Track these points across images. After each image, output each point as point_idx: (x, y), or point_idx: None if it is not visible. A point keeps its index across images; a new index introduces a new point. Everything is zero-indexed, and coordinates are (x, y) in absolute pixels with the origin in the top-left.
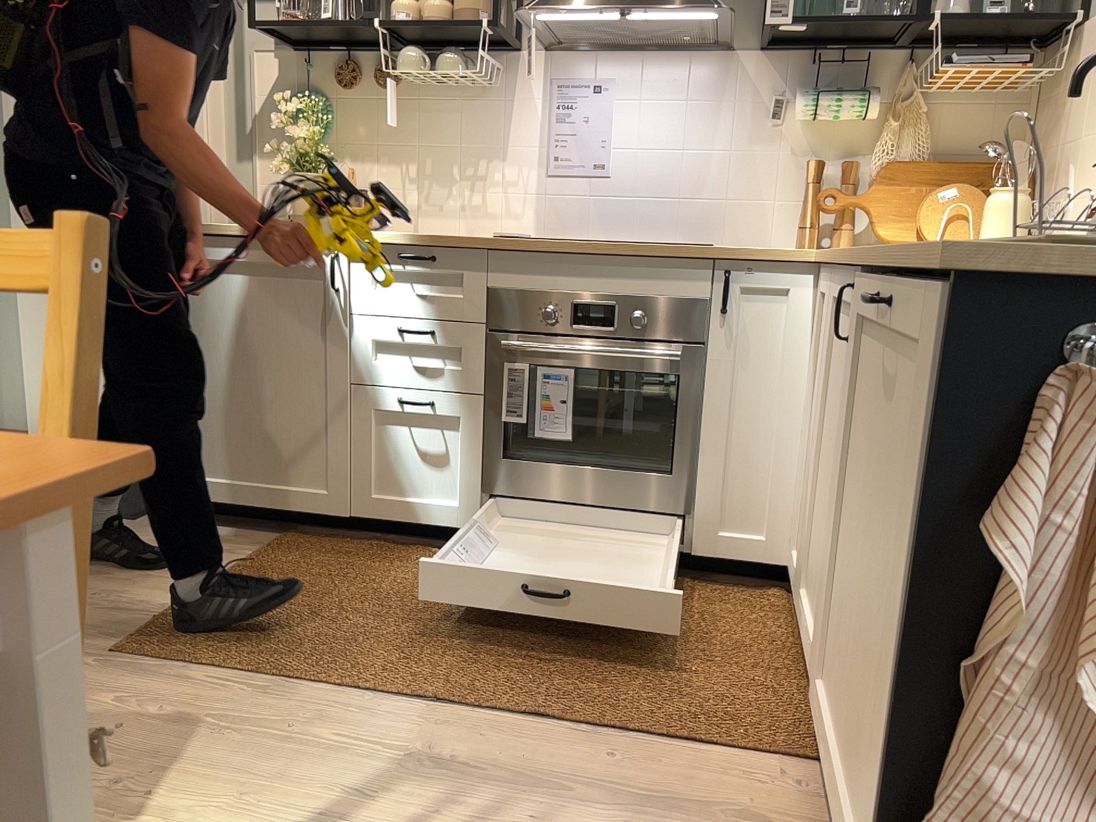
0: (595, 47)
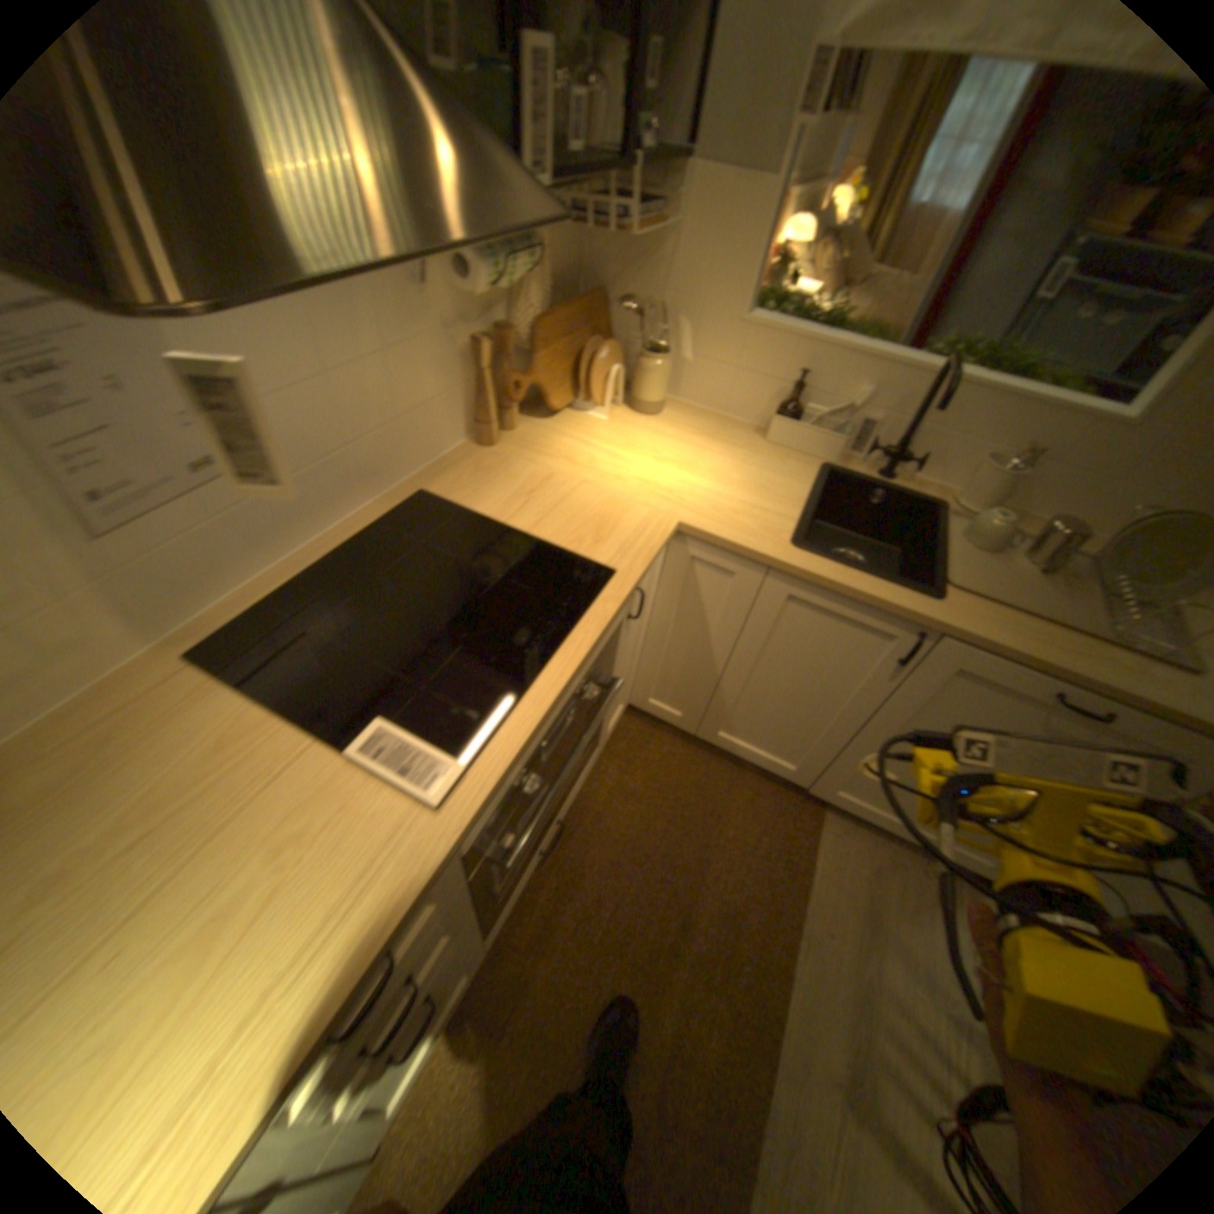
0: None
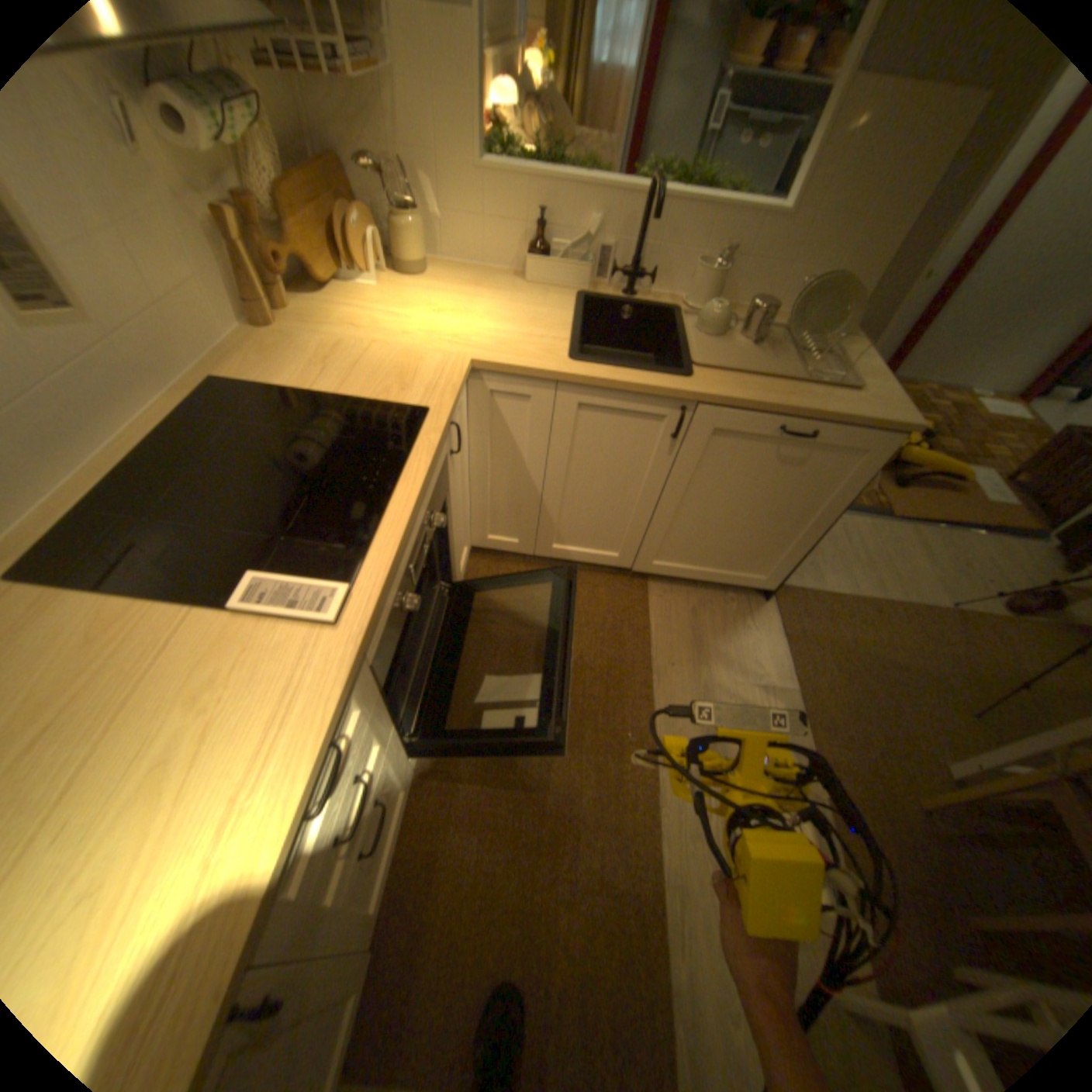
0: None
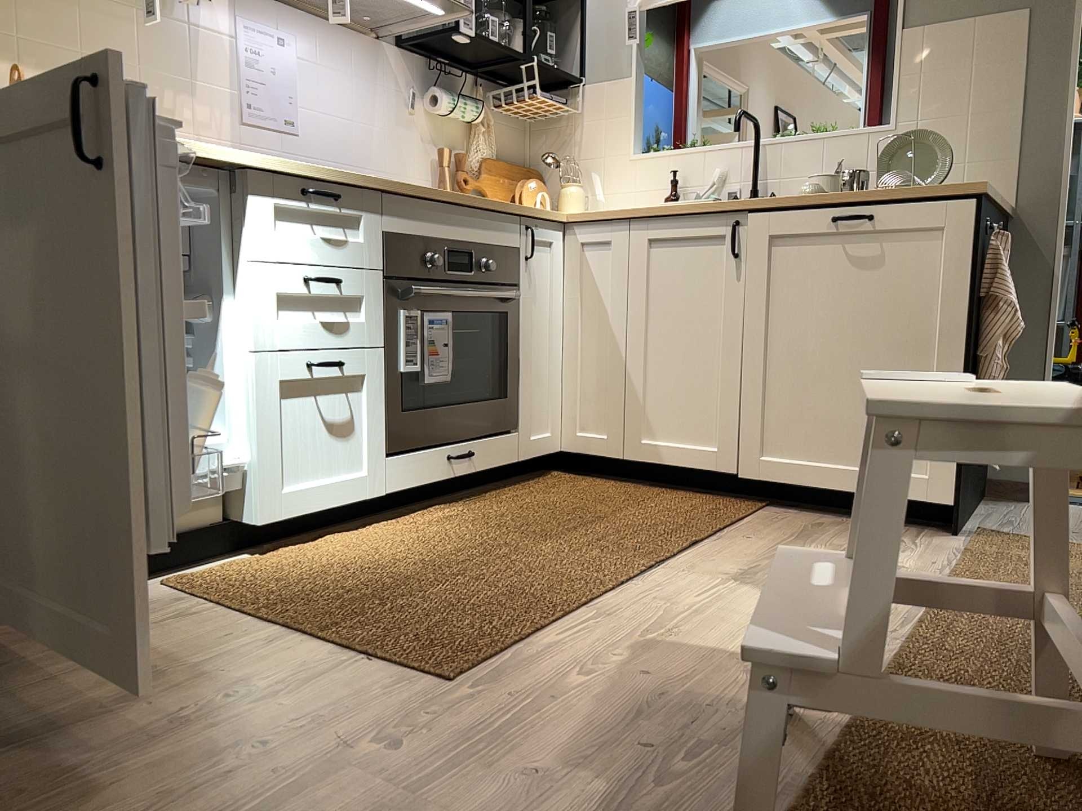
0: (278, 2)
